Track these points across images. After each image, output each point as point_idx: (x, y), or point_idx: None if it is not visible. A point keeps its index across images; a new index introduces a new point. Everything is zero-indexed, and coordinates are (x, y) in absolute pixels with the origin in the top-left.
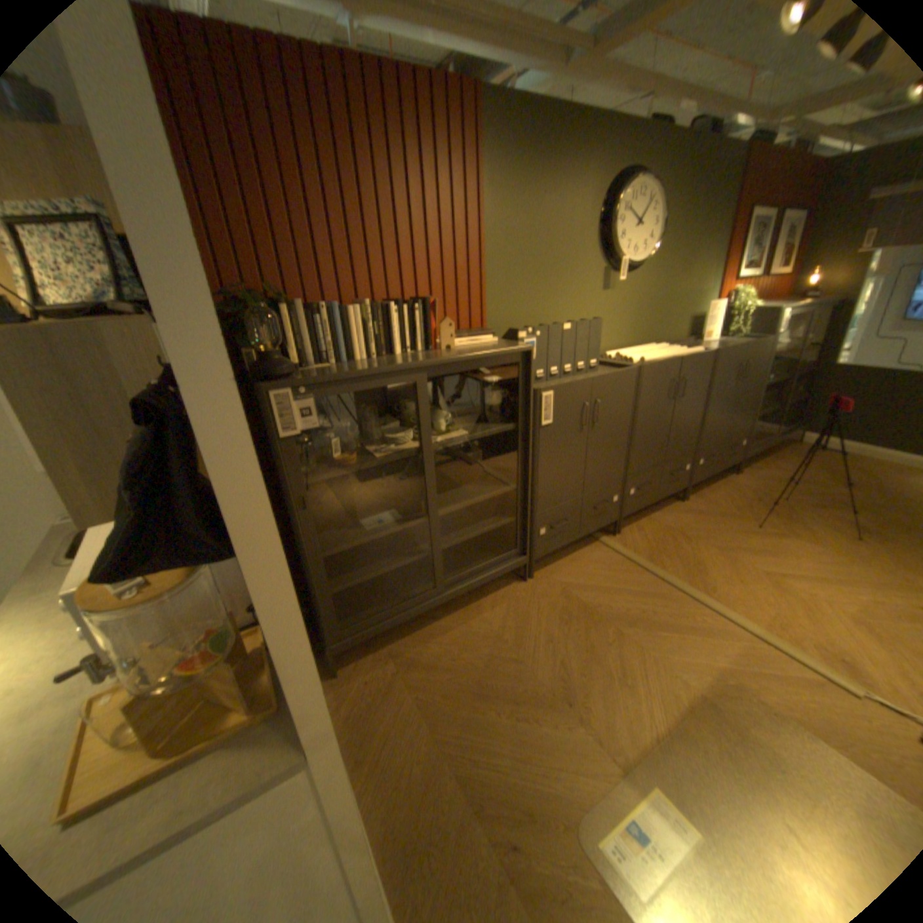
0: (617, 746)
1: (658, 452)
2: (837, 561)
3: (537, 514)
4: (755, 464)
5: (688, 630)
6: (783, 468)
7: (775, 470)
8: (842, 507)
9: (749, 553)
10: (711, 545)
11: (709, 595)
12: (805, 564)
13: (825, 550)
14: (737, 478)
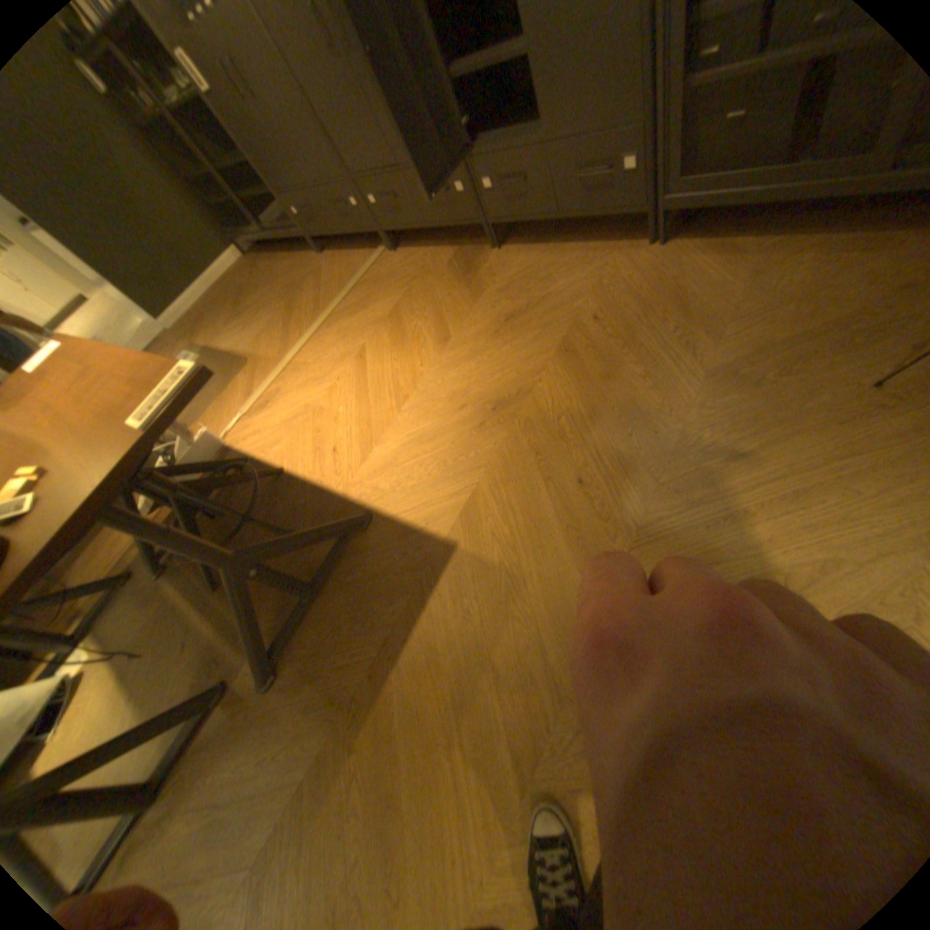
0: (216, 338)
1: (373, 145)
2: (407, 386)
3: (274, 189)
4: (764, 235)
5: (287, 330)
6: (788, 268)
7: (755, 264)
8: (593, 374)
9: (397, 326)
10: (402, 301)
11: (324, 326)
12: (391, 365)
13: (428, 374)
14: (639, 247)
